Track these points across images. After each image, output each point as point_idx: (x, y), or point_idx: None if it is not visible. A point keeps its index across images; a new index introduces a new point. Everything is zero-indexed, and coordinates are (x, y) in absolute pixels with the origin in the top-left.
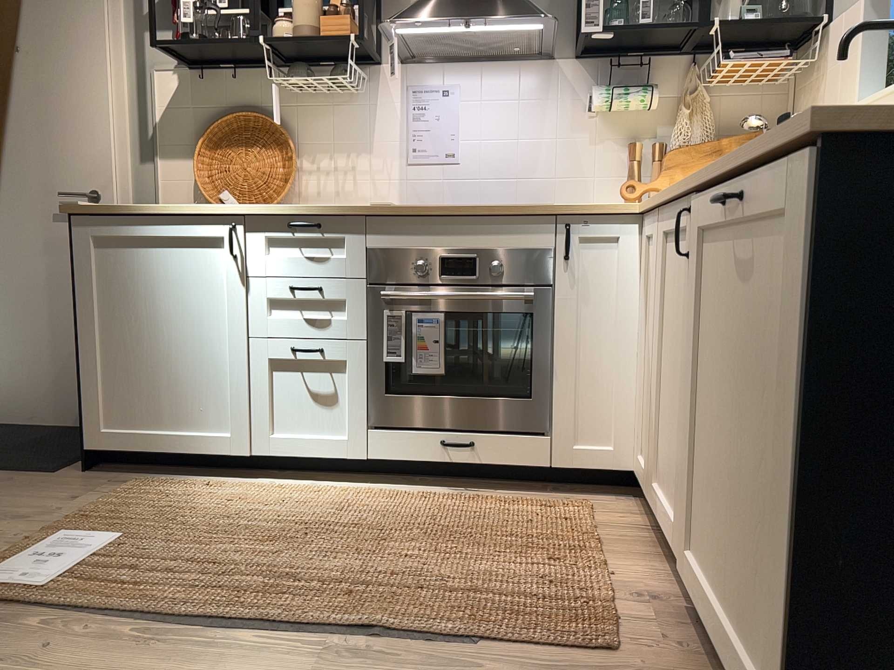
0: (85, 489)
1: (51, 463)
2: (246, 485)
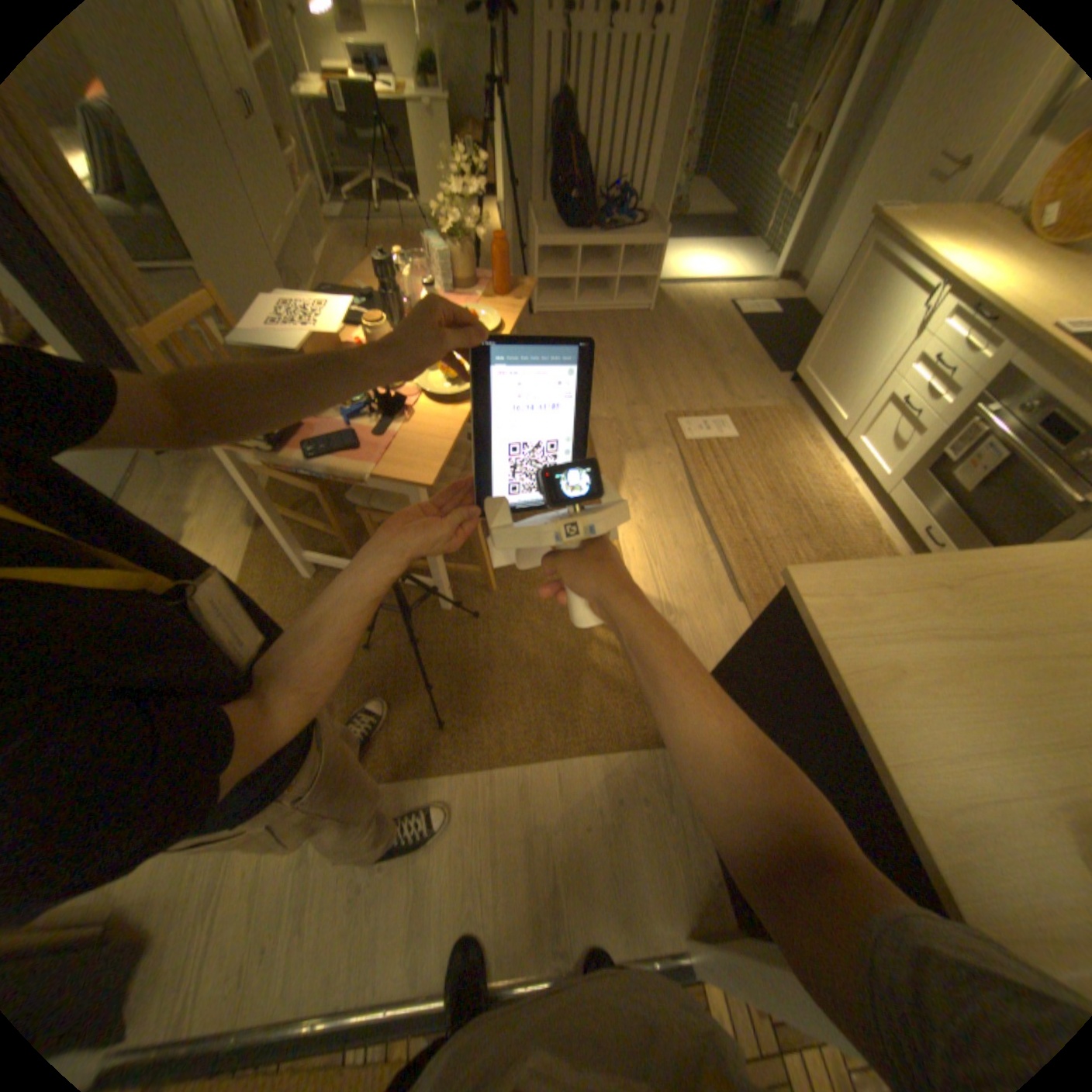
0: (772, 395)
1: (787, 364)
2: (827, 451)
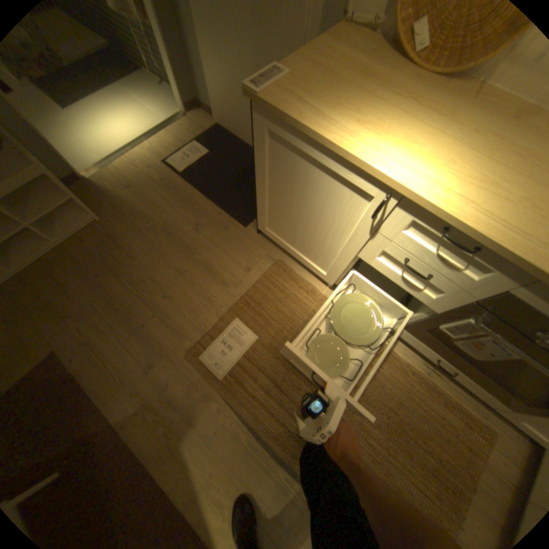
0: (255, 258)
1: (246, 212)
2: (325, 296)
